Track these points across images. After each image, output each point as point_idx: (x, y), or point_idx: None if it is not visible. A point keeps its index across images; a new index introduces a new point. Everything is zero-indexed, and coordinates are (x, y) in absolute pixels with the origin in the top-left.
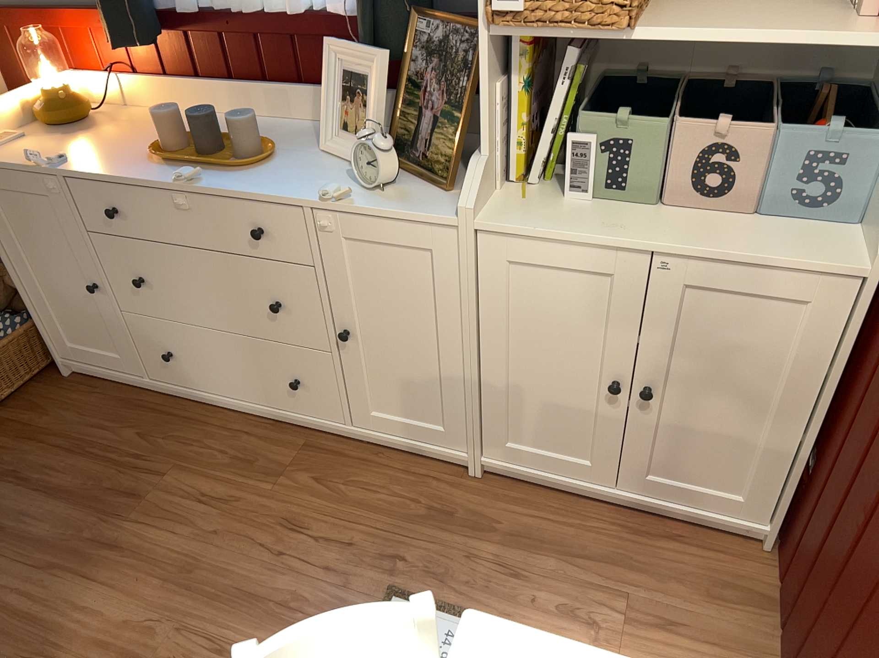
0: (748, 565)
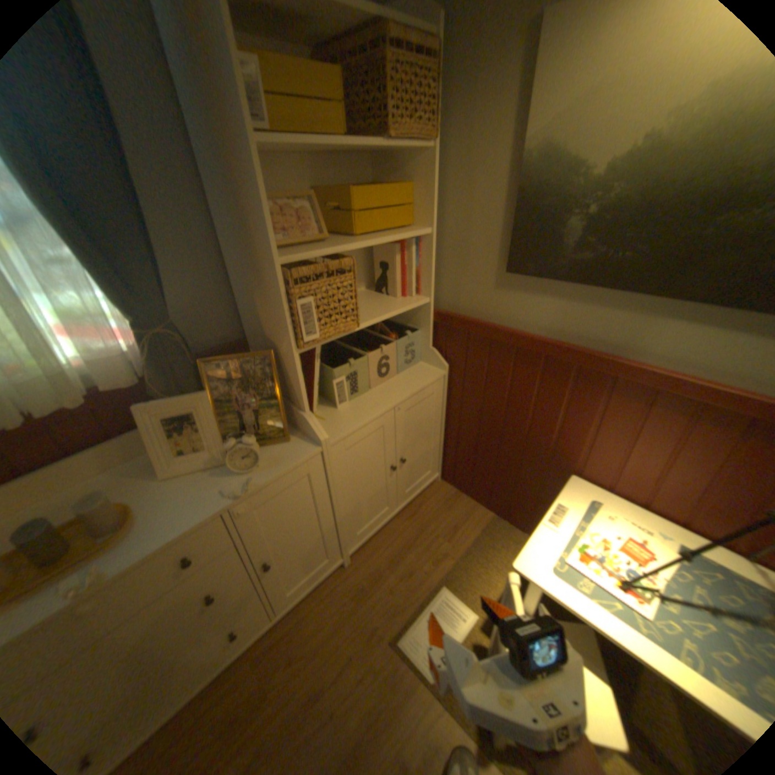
0: (443, 491)
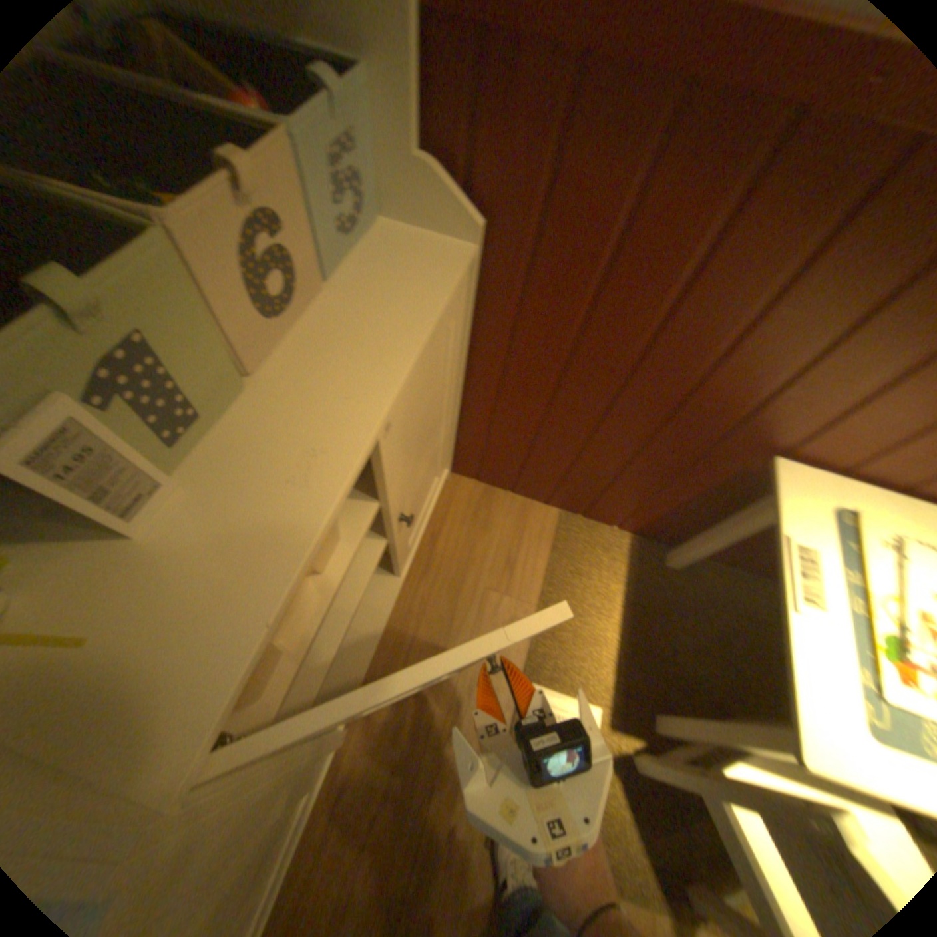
0: (464, 493)
